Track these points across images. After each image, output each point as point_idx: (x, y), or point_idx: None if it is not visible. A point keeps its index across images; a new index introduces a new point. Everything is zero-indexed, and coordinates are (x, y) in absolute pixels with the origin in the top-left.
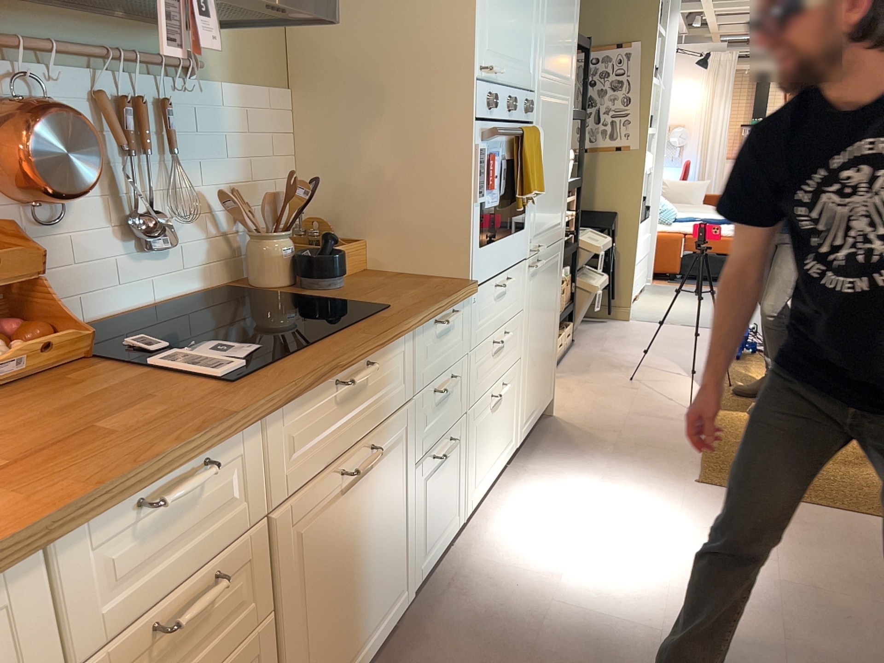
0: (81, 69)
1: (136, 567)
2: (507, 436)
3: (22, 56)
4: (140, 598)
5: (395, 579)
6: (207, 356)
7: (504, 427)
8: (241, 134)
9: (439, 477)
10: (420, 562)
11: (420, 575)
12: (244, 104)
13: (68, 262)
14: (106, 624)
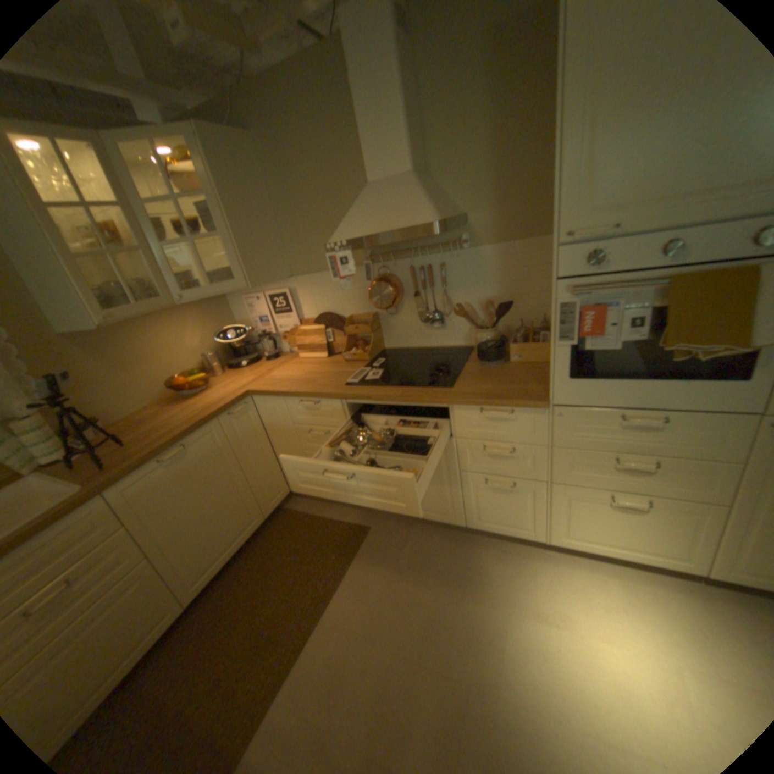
0: (406, 257)
1: (306, 414)
2: (662, 547)
3: (386, 258)
4: (308, 421)
5: (446, 507)
6: (363, 374)
7: (656, 537)
8: (497, 270)
9: (498, 494)
10: (475, 519)
11: (475, 525)
12: (501, 252)
13: (401, 326)
14: (300, 420)
